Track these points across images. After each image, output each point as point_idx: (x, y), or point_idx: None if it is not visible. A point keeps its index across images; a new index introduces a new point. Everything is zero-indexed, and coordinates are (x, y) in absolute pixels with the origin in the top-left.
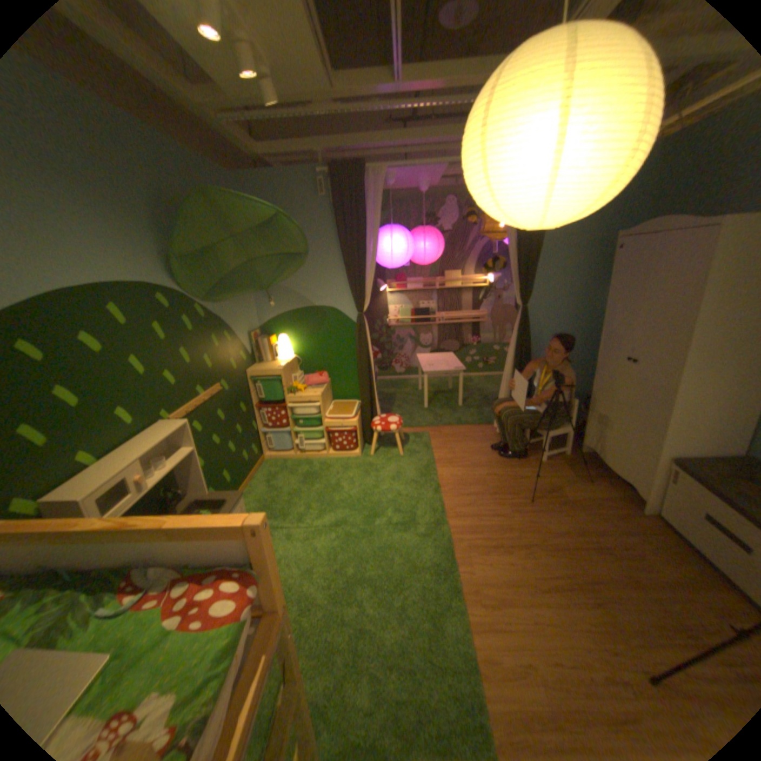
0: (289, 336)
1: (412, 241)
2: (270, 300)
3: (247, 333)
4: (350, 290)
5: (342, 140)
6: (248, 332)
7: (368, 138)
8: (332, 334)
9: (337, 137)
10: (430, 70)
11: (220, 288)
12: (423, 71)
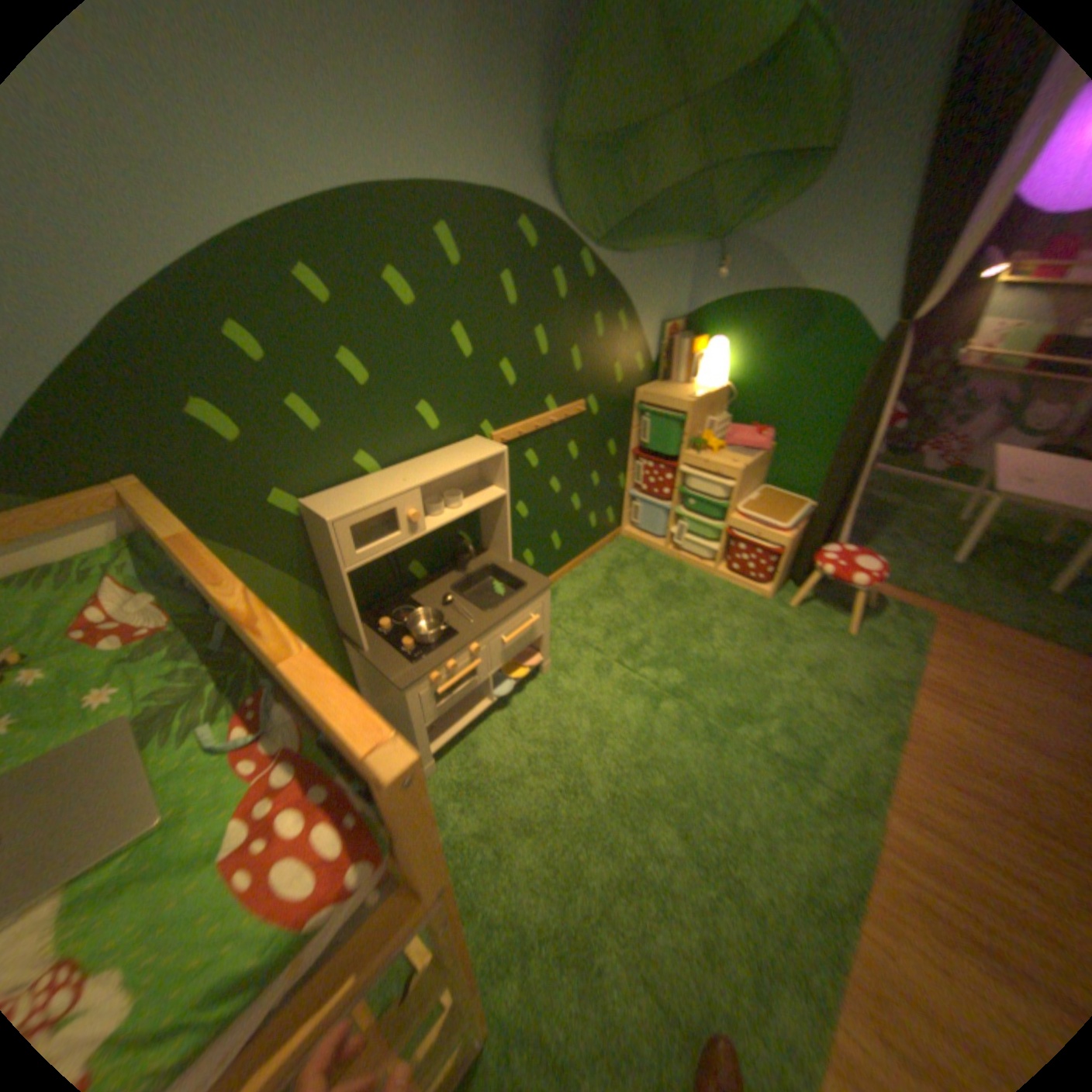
0: (732, 343)
1: None
2: (722, 263)
3: (659, 323)
4: (908, 259)
5: None
6: (663, 320)
7: None
8: (819, 356)
9: None
10: None
11: (636, 225)
12: None
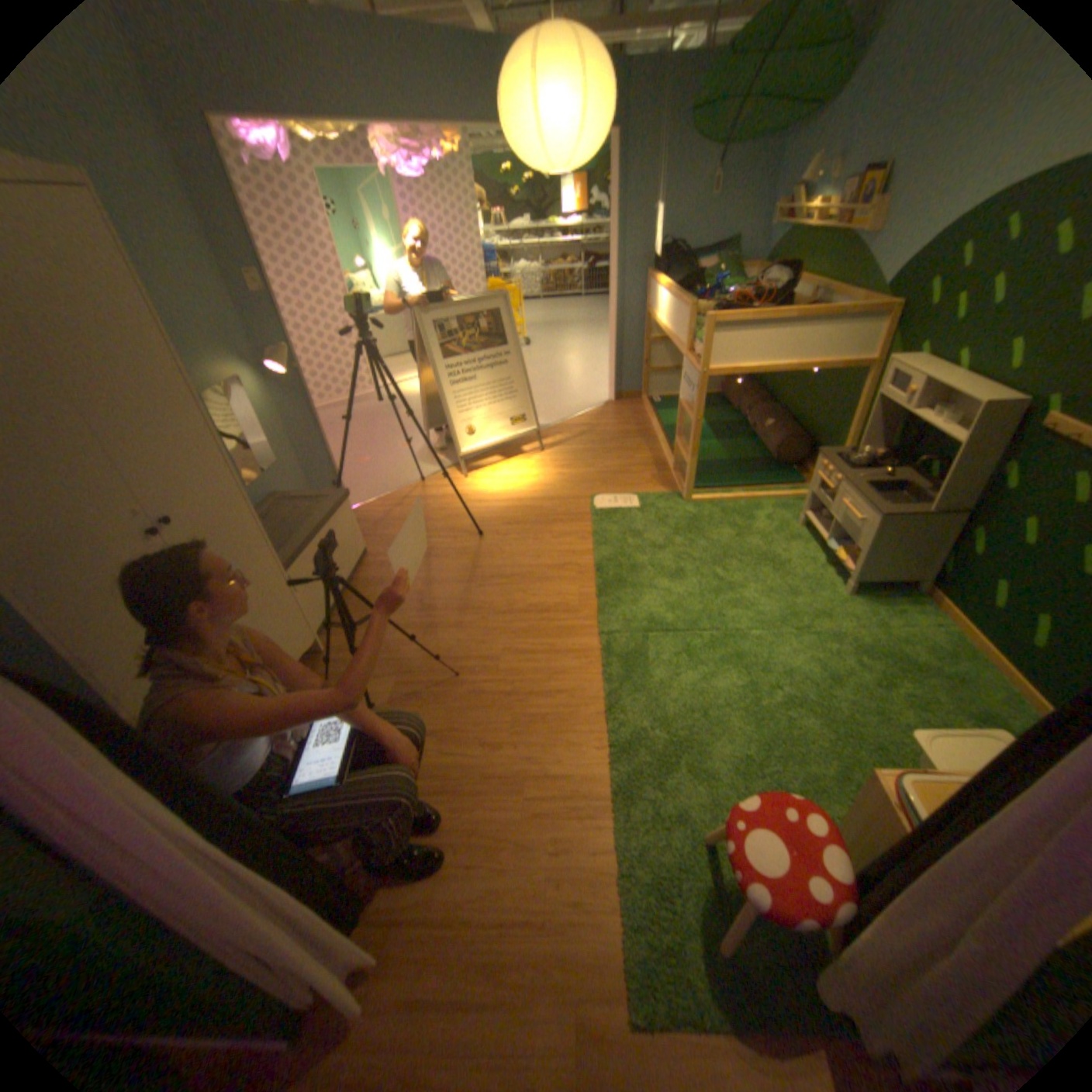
0: None
1: None
2: None
3: None
4: None
5: None
6: None
7: None
8: None
9: None
10: None
11: None
12: None
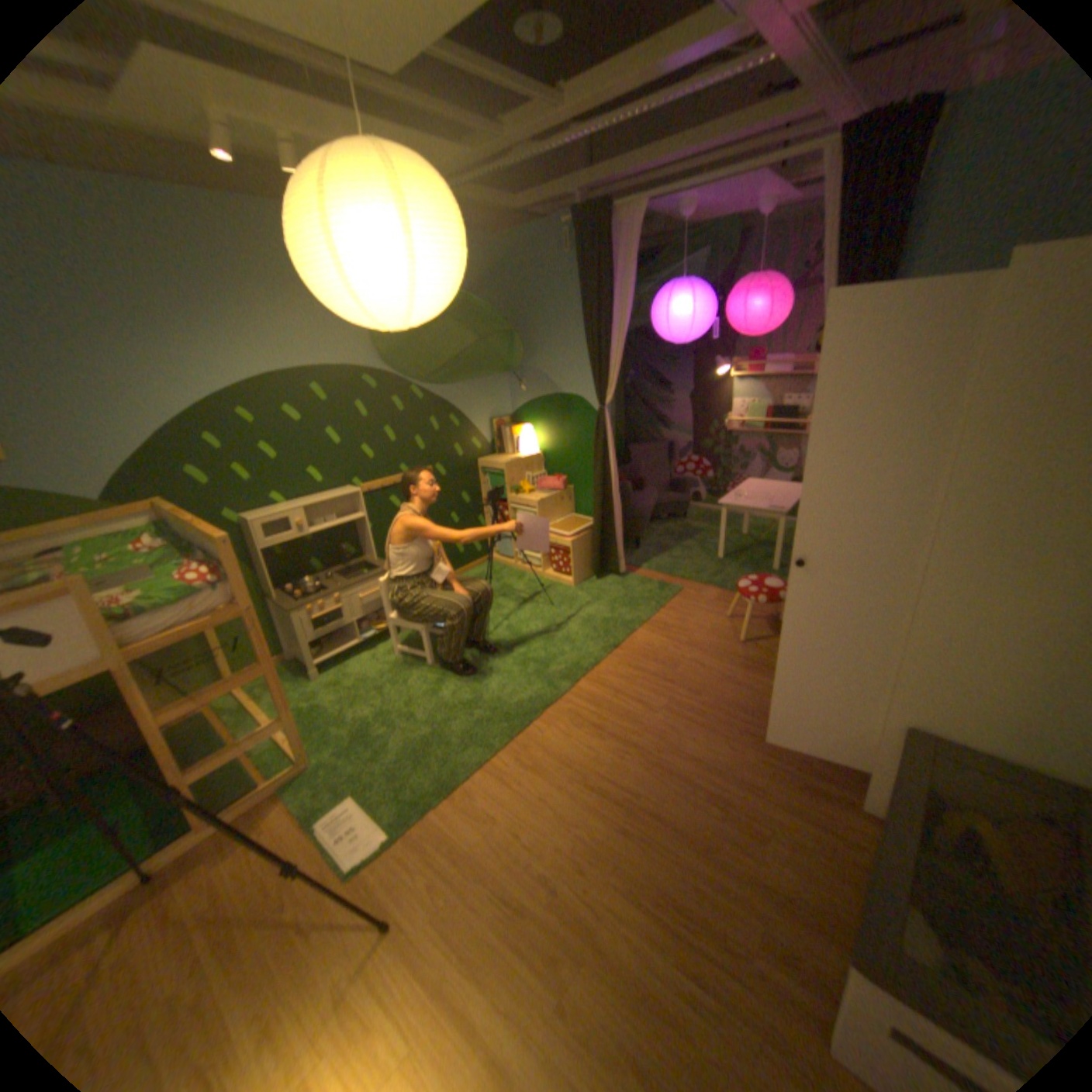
0: (537, 429)
1: (711, 302)
2: (521, 384)
3: (488, 421)
4: (591, 376)
5: (597, 174)
6: (491, 420)
7: (627, 162)
8: (578, 432)
9: (592, 170)
10: (592, 81)
11: (448, 371)
12: (585, 85)
